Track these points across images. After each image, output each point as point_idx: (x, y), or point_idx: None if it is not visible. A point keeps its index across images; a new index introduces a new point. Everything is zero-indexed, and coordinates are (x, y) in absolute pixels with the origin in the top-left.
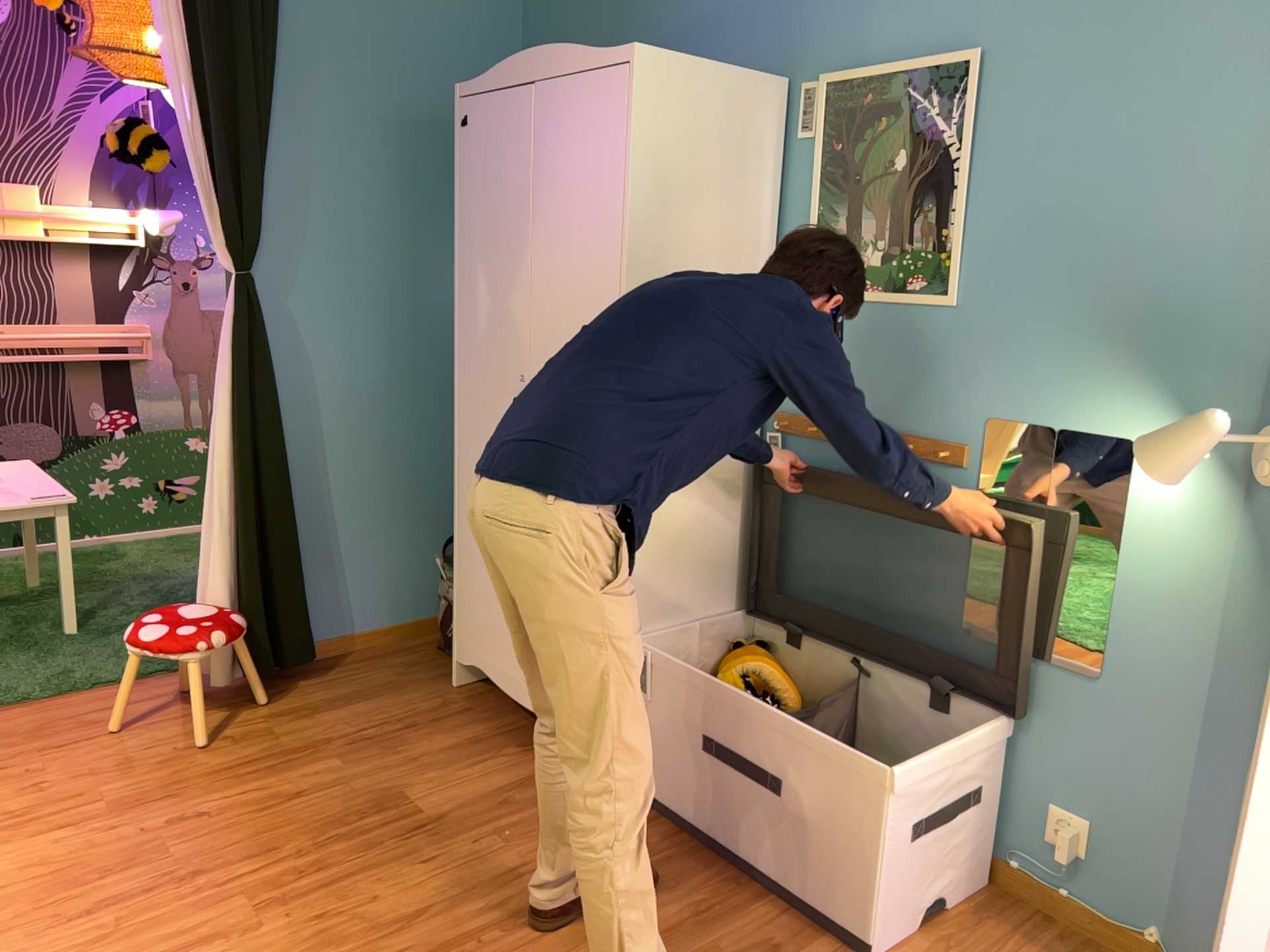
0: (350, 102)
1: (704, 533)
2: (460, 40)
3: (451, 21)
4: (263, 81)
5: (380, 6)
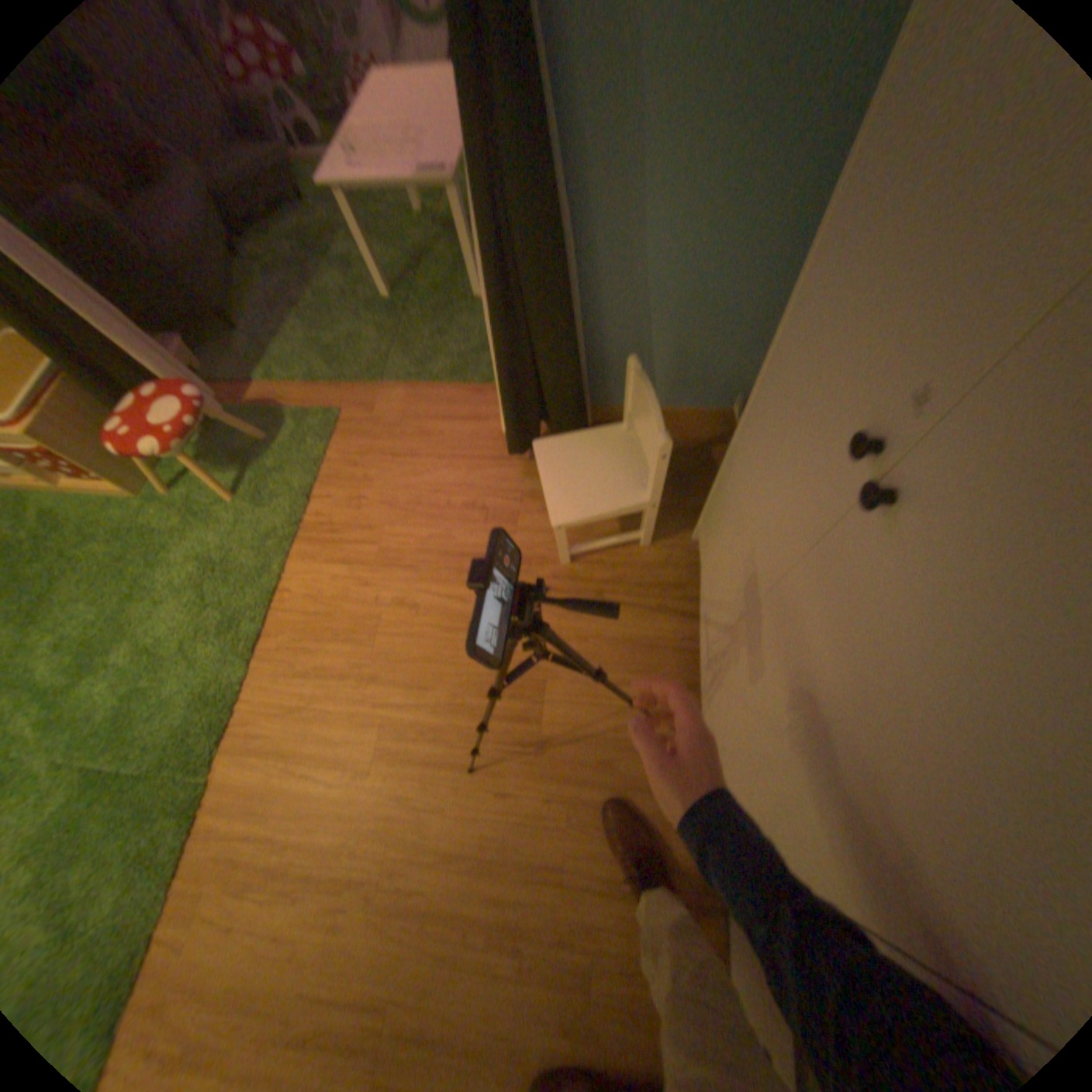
0: None
1: None
2: None
3: None
4: None
5: None
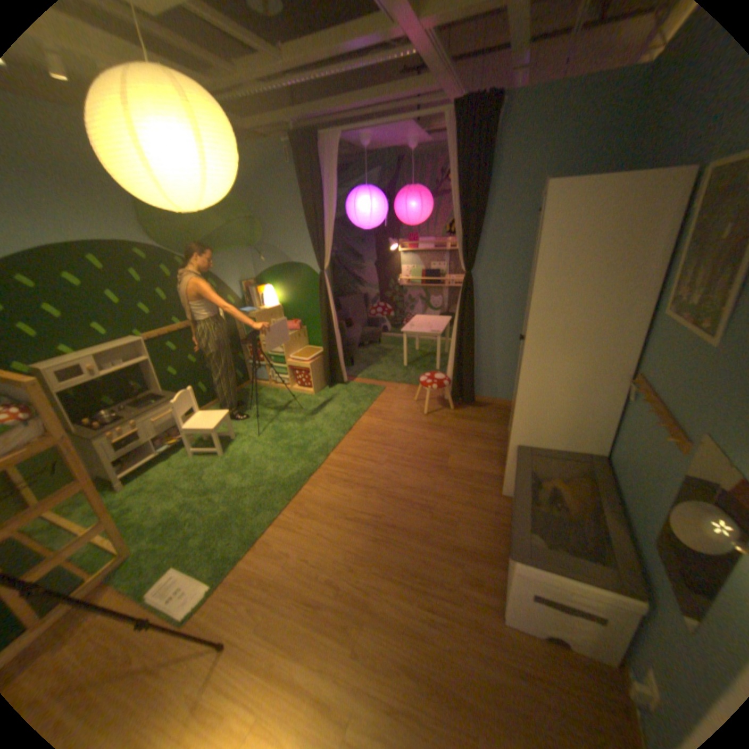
0: (524, 200)
1: (576, 420)
2: (590, 154)
3: (586, 146)
4: (479, 203)
5: (546, 152)
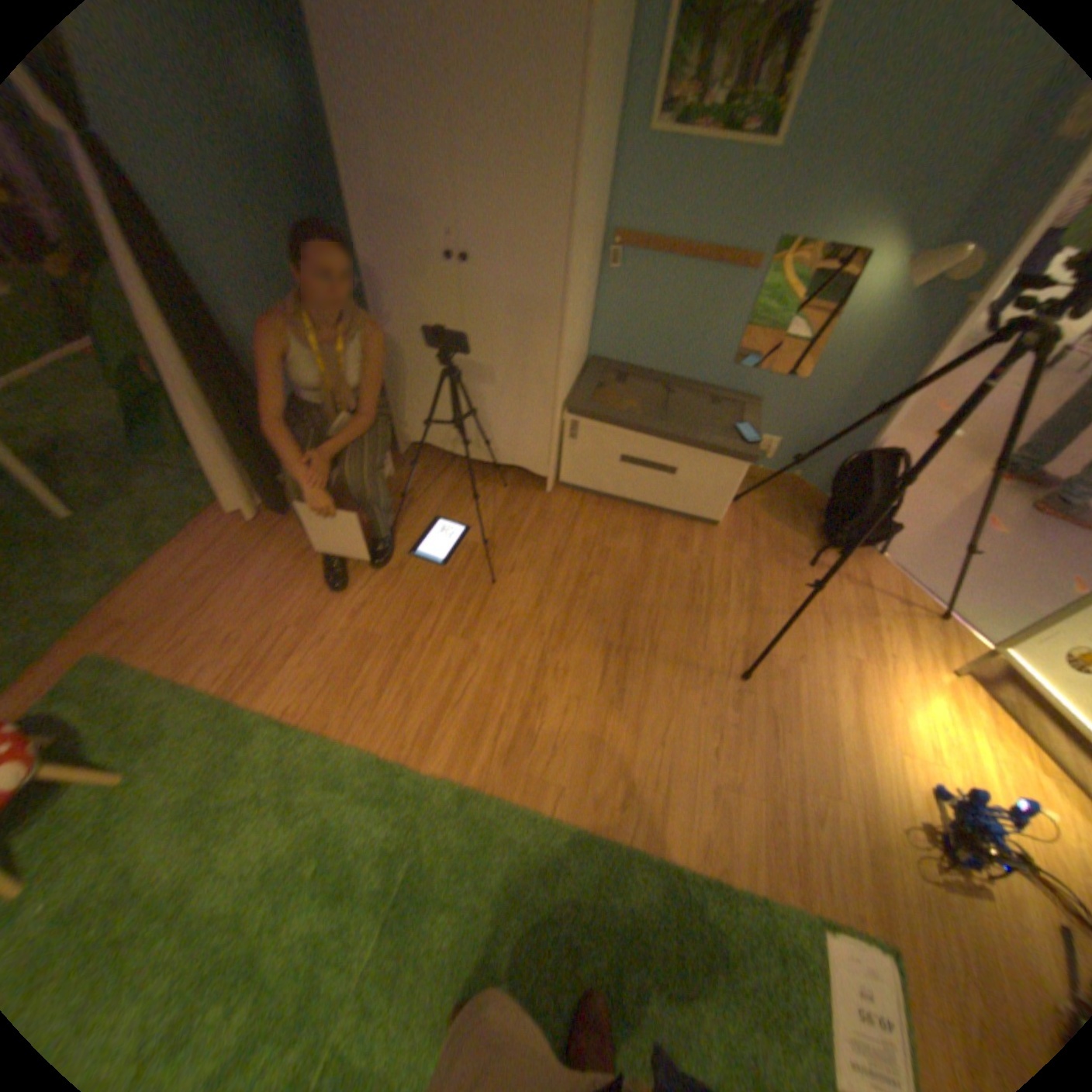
0: None
1: (581, 332)
2: None
3: None
4: None
5: None
